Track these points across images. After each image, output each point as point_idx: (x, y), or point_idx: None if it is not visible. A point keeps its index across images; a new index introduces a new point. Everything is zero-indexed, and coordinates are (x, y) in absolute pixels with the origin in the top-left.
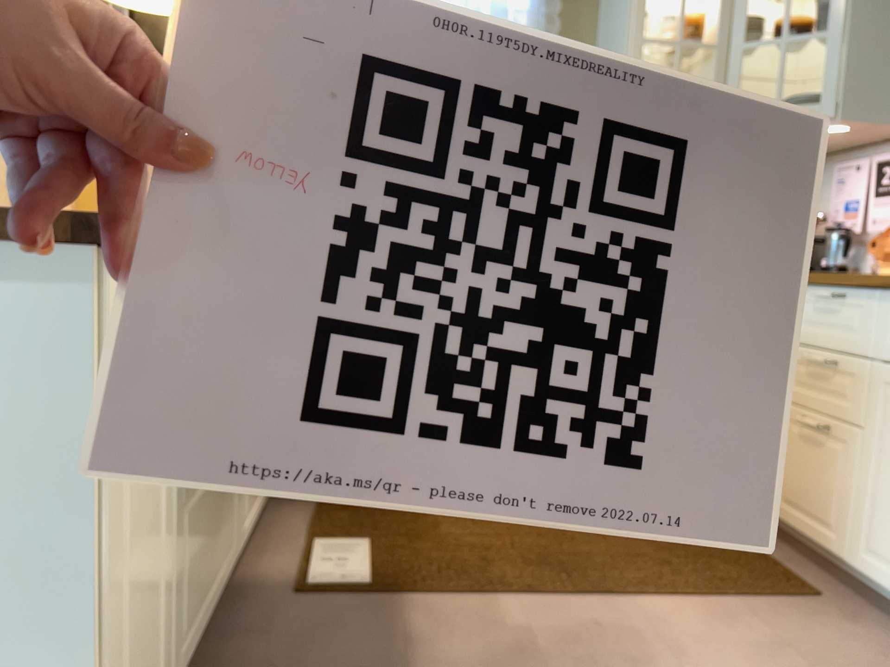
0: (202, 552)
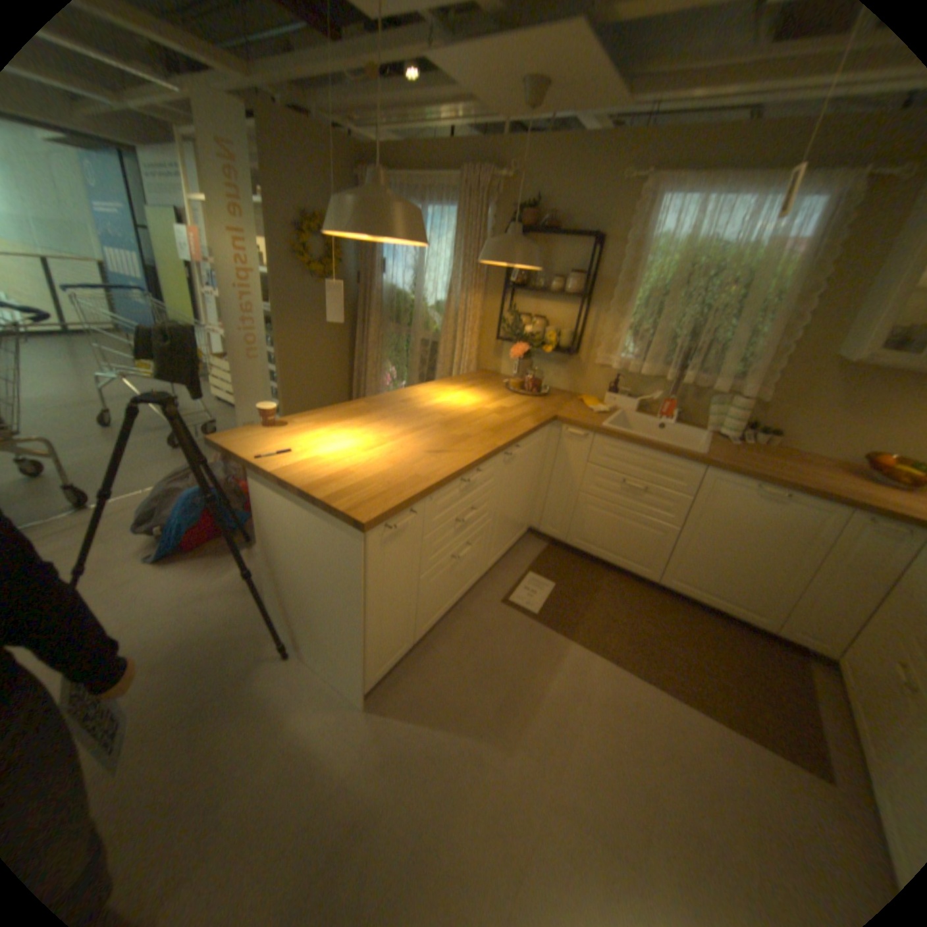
0: (449, 586)
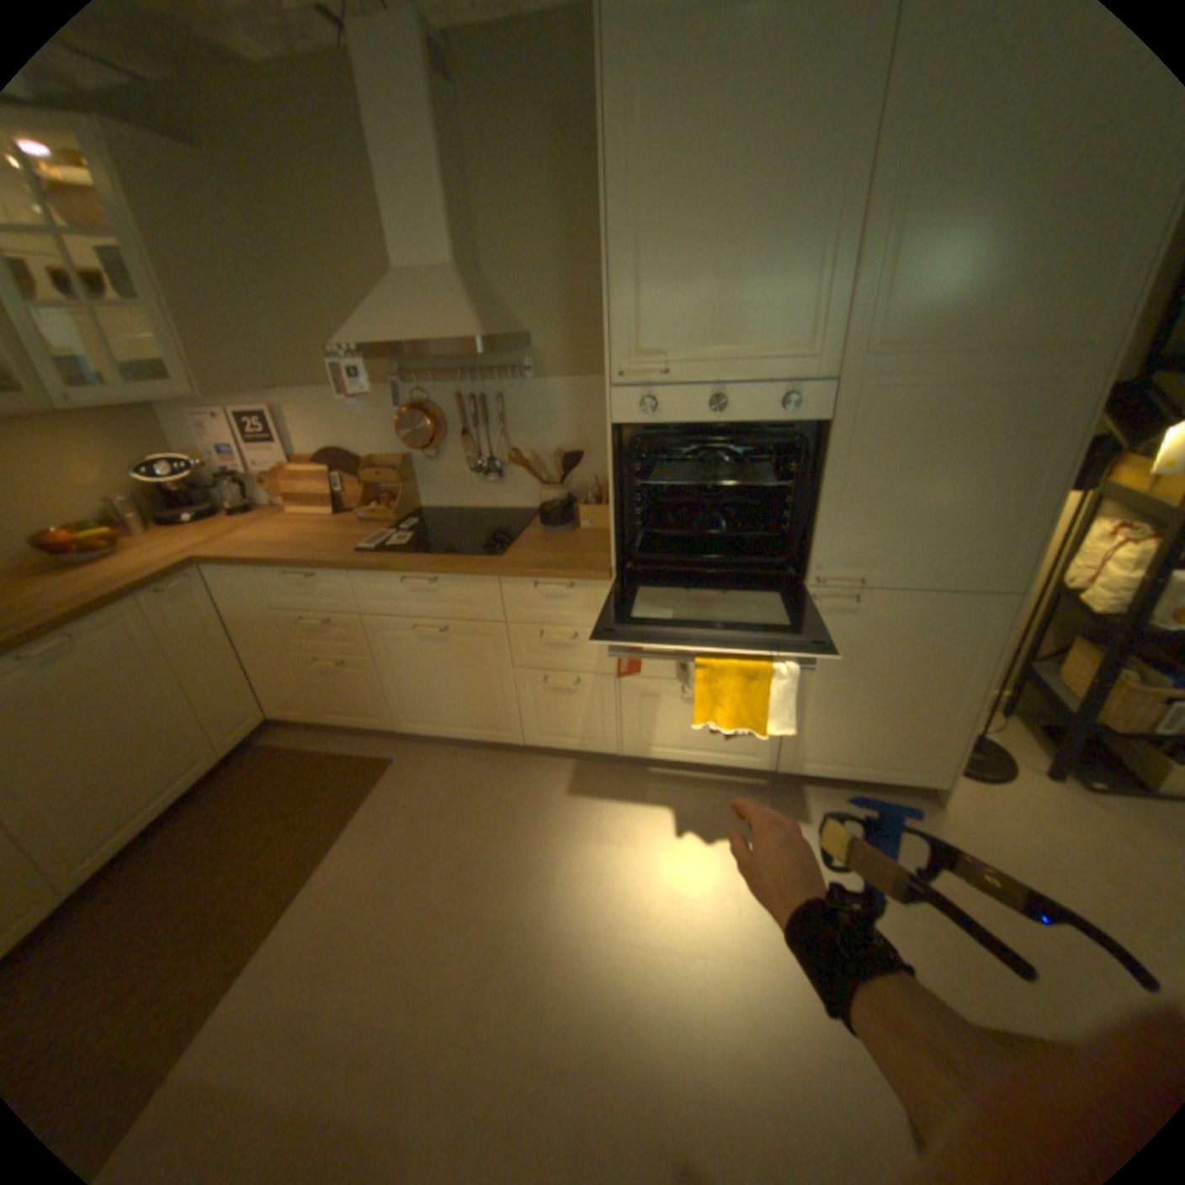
0: None
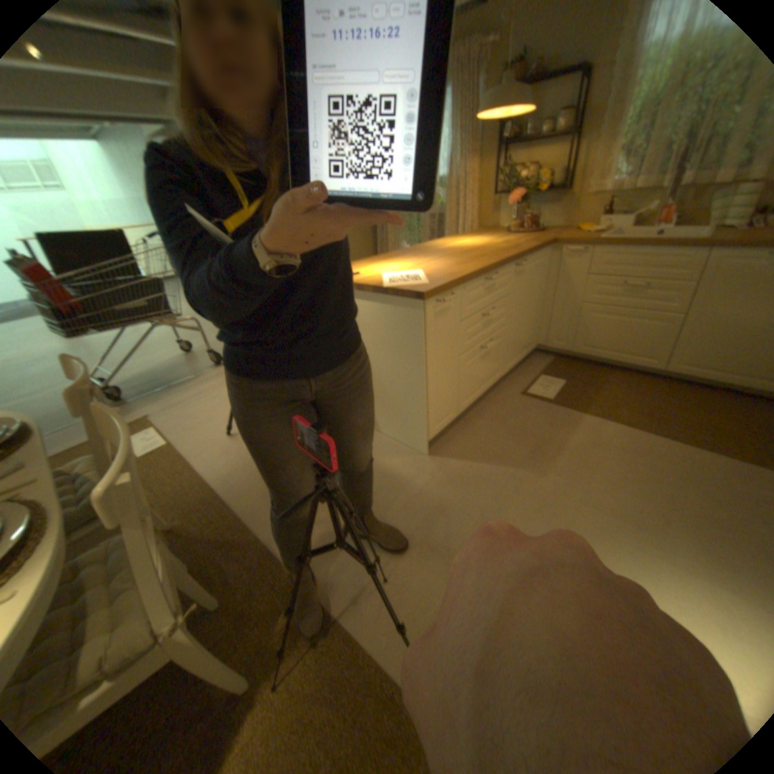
0: (480, 372)
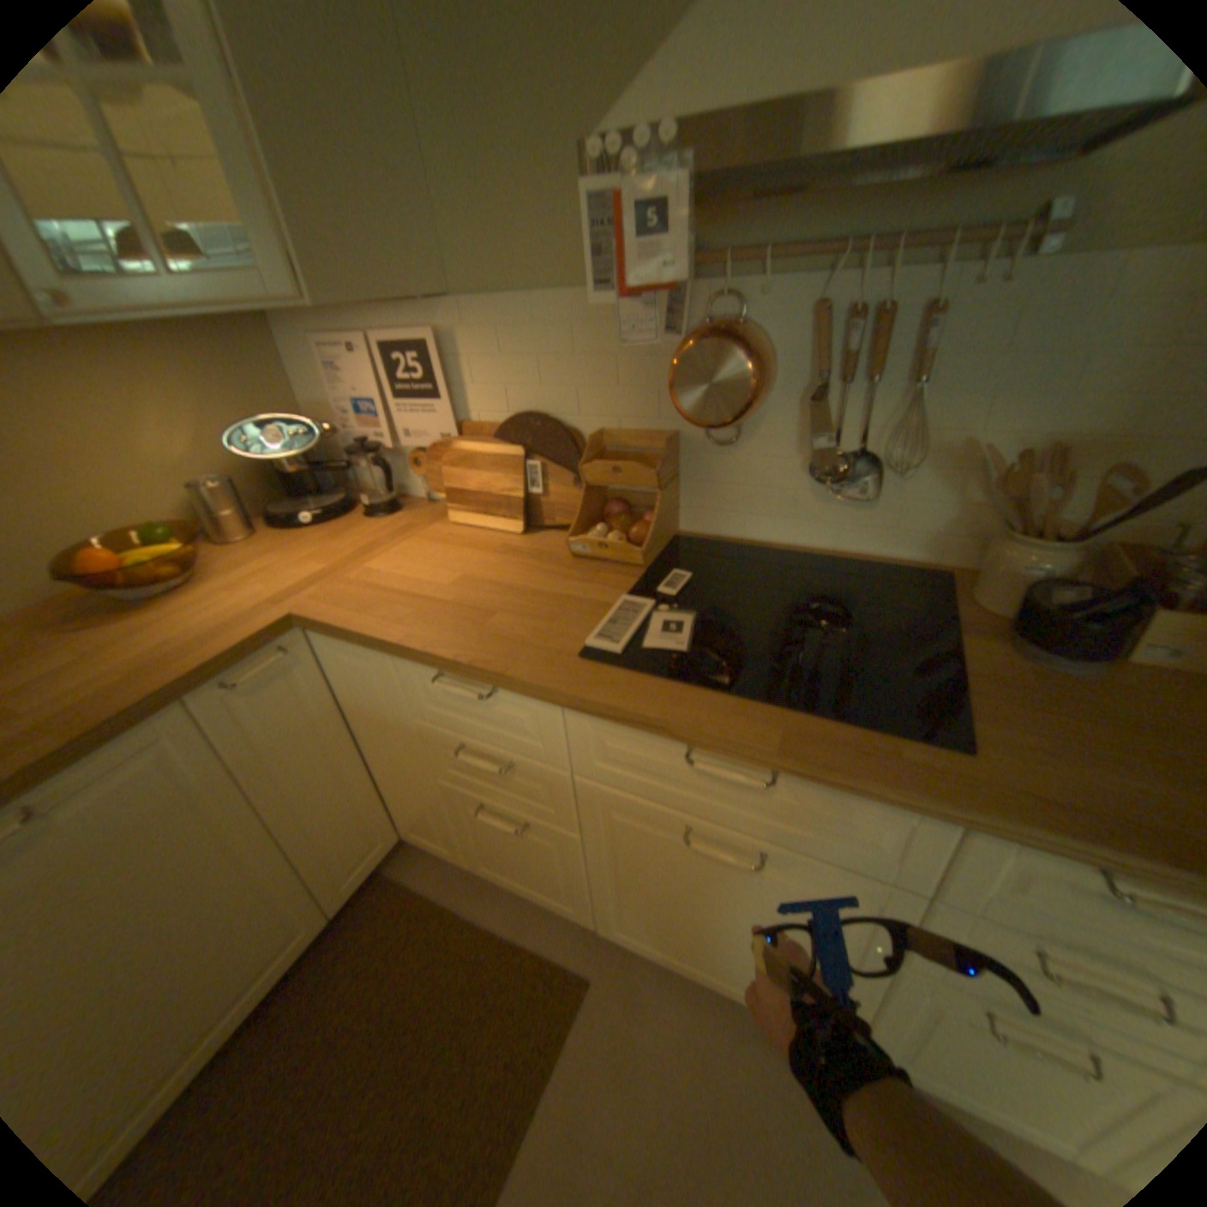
0: None
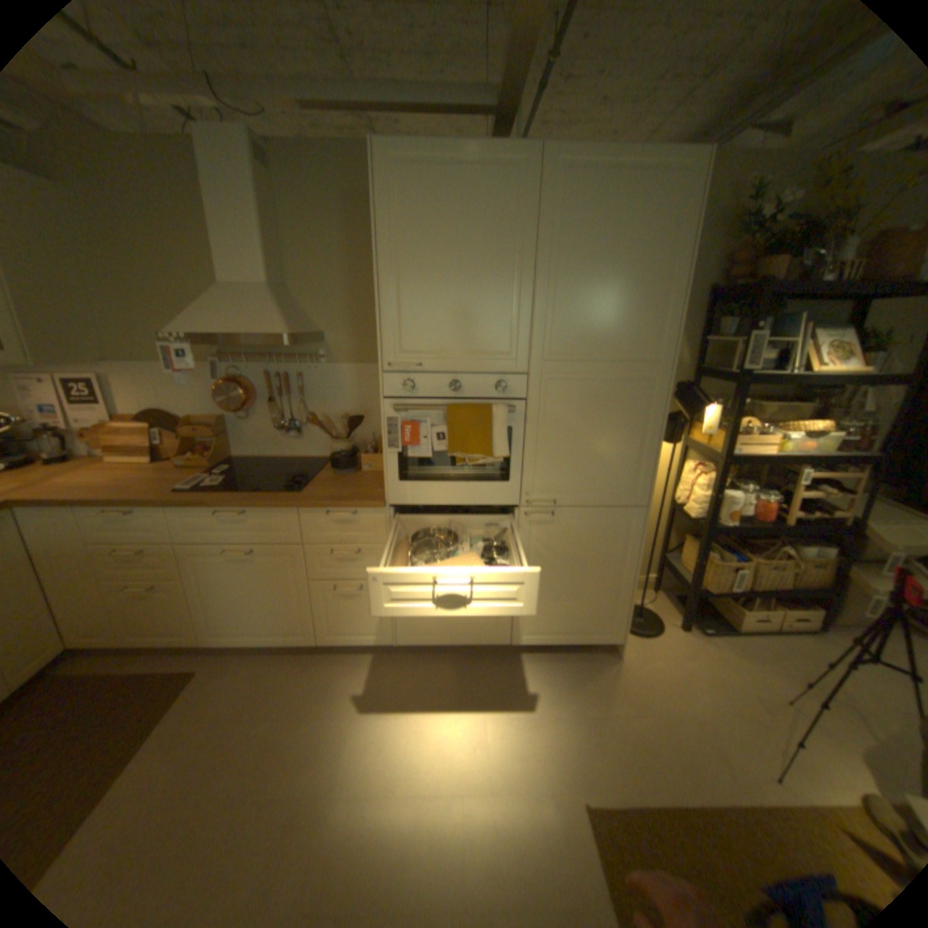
0: None
